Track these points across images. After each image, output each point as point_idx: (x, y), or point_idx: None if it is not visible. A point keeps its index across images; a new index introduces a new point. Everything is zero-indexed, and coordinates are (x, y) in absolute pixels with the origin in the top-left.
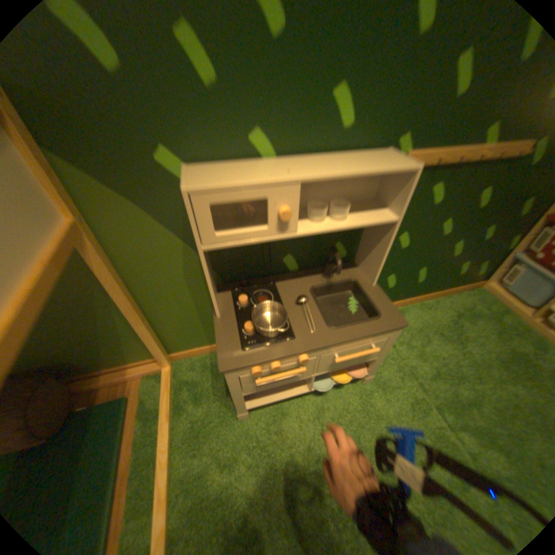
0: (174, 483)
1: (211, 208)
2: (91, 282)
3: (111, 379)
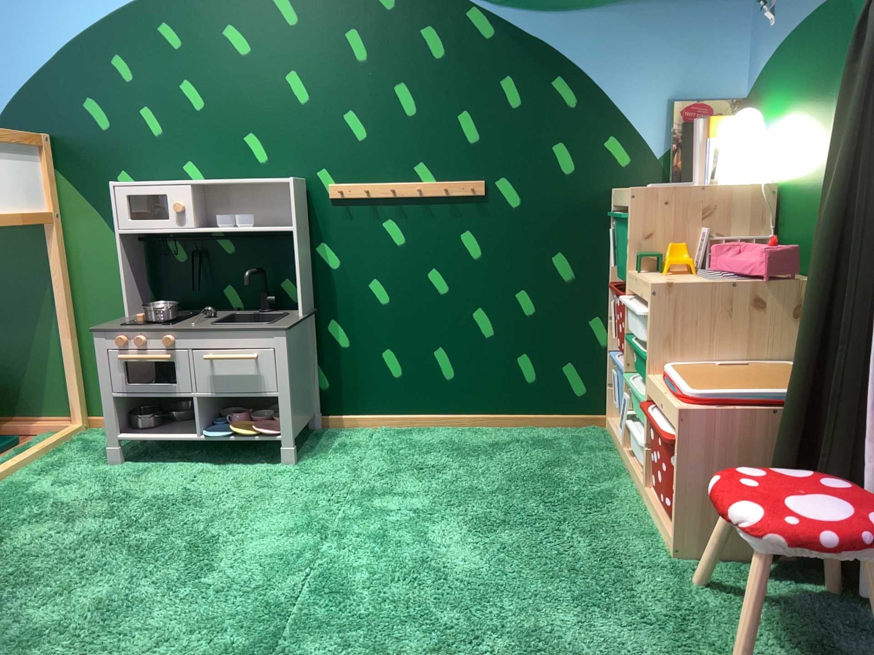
0: (4, 482)
1: (126, 196)
2: (46, 279)
3: (17, 423)
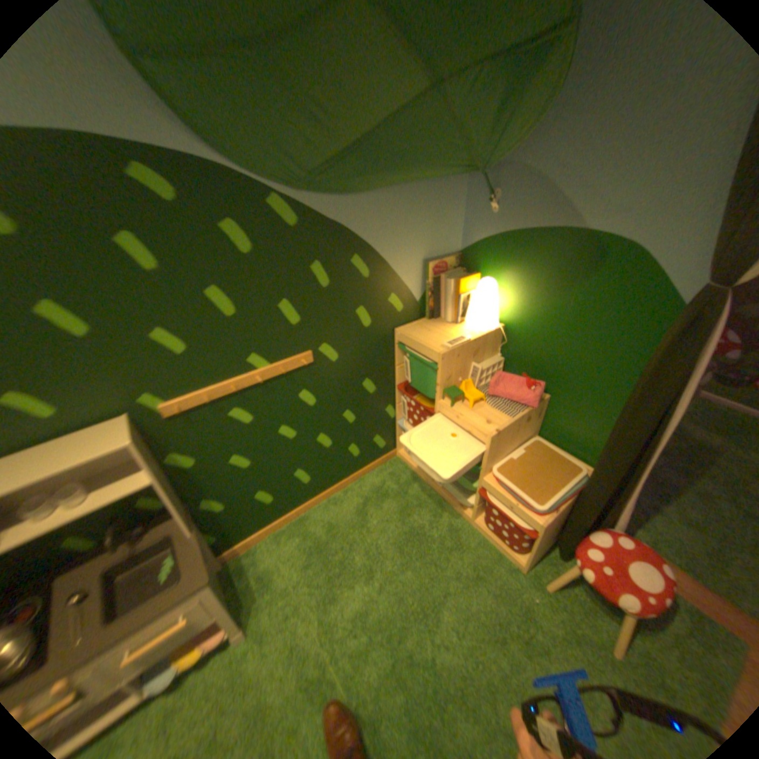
0: None
1: None
2: None
3: None
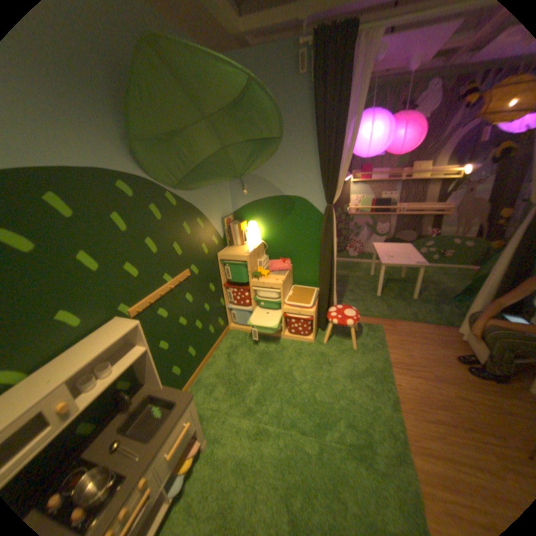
0: None
1: None
2: None
3: None
